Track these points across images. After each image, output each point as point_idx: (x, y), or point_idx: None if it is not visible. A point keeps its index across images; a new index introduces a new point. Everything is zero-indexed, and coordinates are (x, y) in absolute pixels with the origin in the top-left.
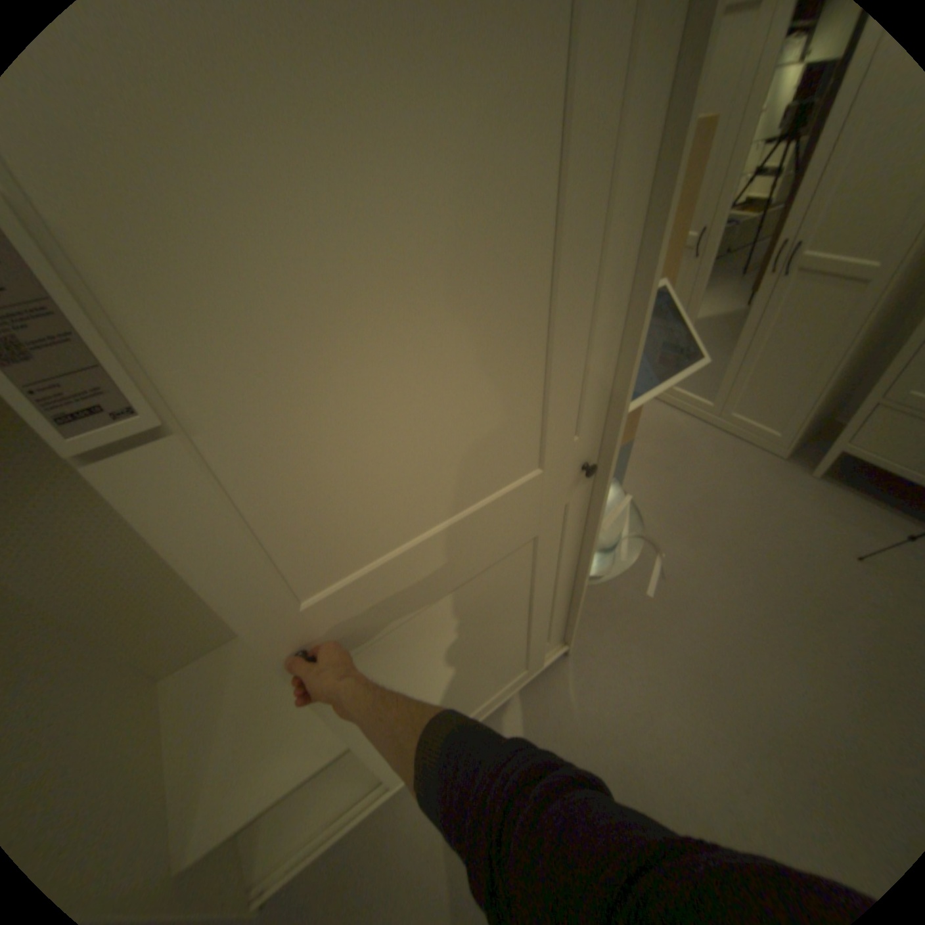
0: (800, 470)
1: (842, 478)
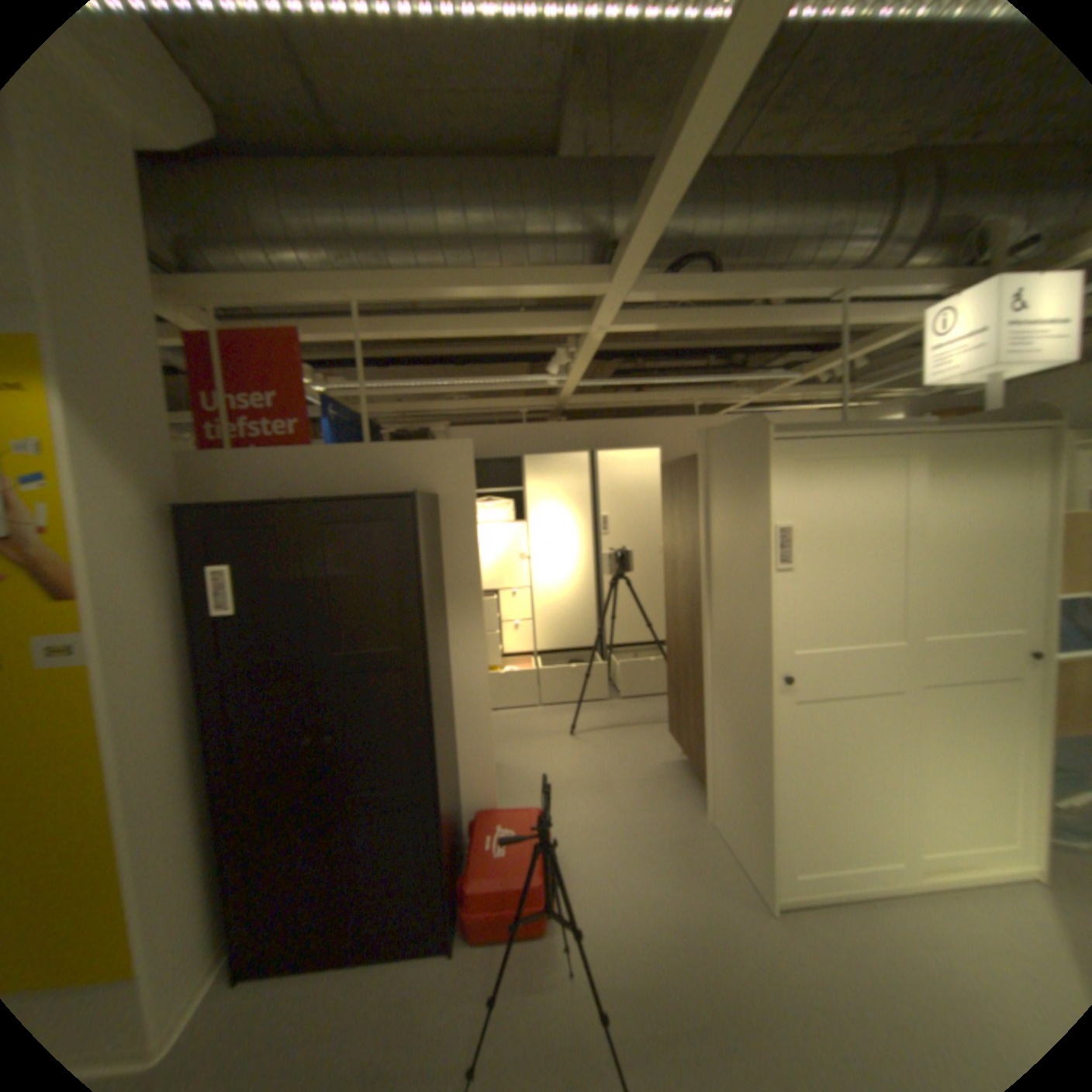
0: None
1: None
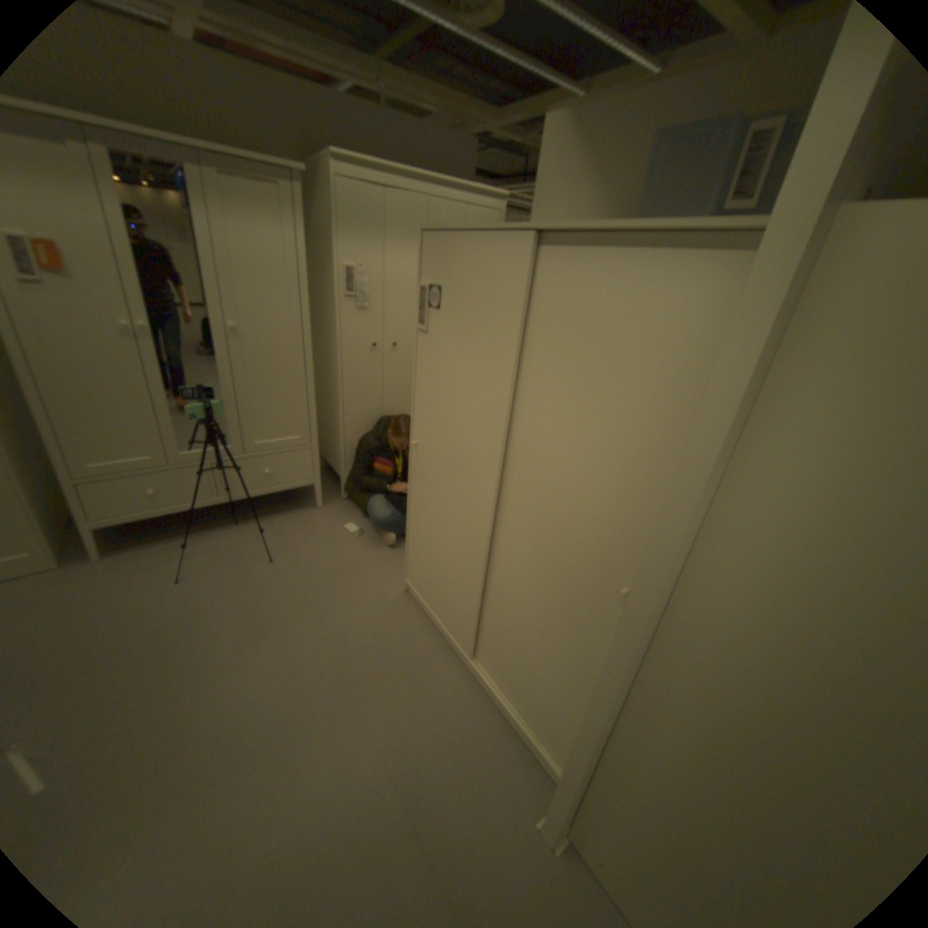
0: (77, 566)
1: (115, 547)
